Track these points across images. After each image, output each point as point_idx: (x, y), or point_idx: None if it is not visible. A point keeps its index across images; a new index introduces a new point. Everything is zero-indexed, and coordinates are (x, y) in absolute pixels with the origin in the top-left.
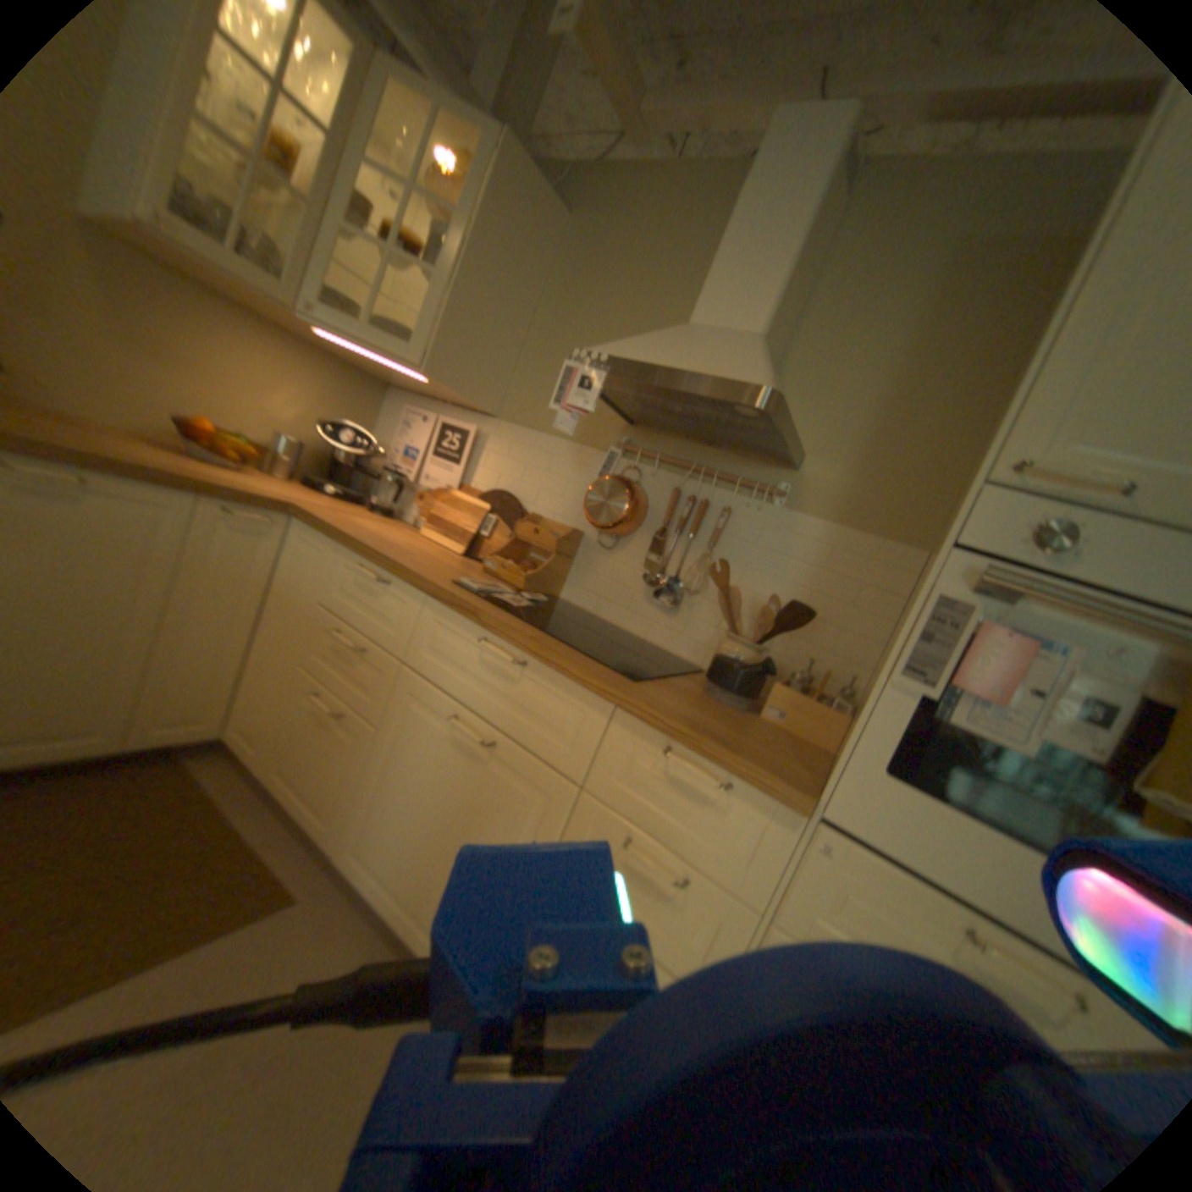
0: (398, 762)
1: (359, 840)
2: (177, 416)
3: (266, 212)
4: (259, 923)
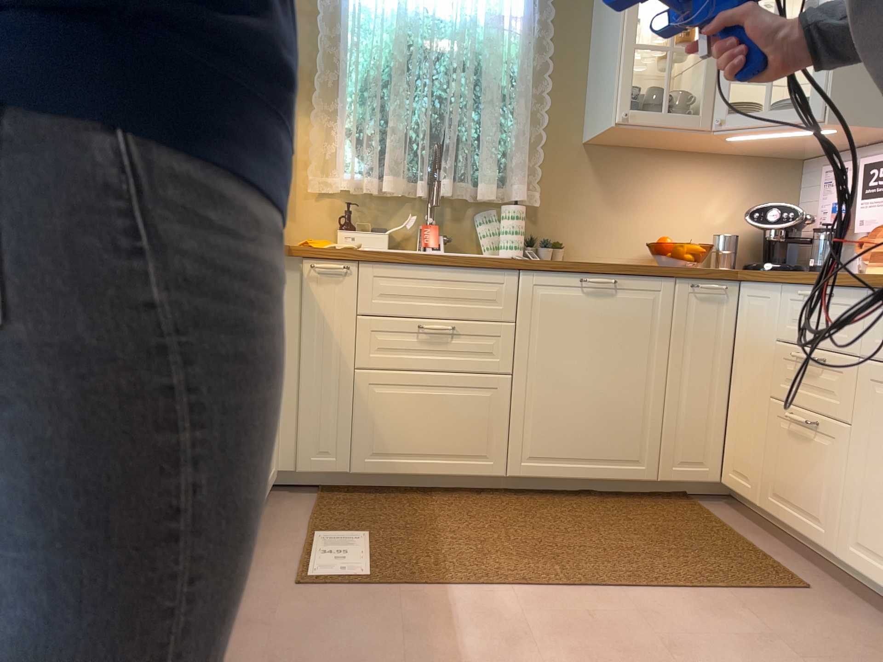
0: (881, 446)
1: (862, 529)
2: (651, 244)
3: (682, 77)
4: (786, 592)
